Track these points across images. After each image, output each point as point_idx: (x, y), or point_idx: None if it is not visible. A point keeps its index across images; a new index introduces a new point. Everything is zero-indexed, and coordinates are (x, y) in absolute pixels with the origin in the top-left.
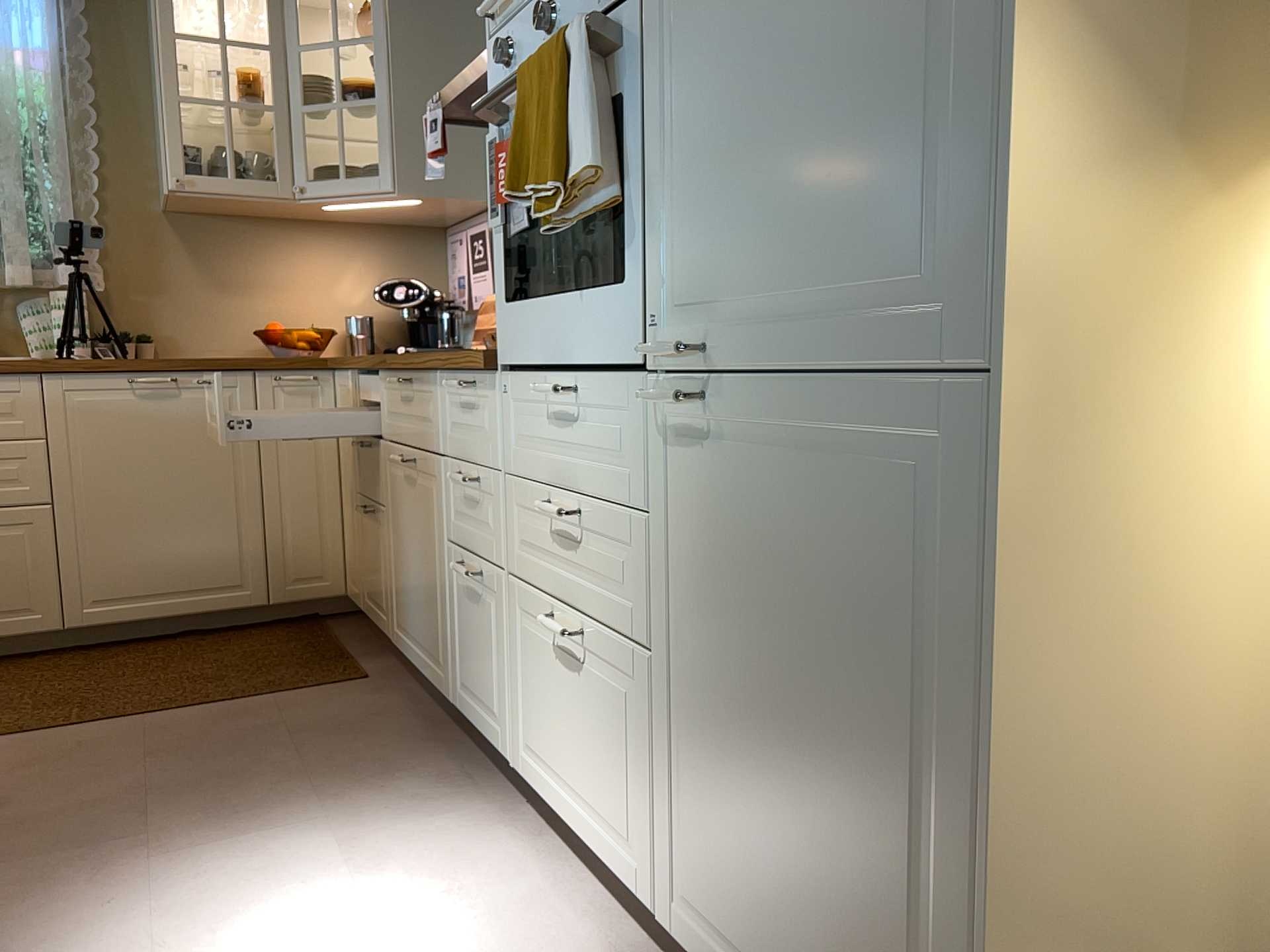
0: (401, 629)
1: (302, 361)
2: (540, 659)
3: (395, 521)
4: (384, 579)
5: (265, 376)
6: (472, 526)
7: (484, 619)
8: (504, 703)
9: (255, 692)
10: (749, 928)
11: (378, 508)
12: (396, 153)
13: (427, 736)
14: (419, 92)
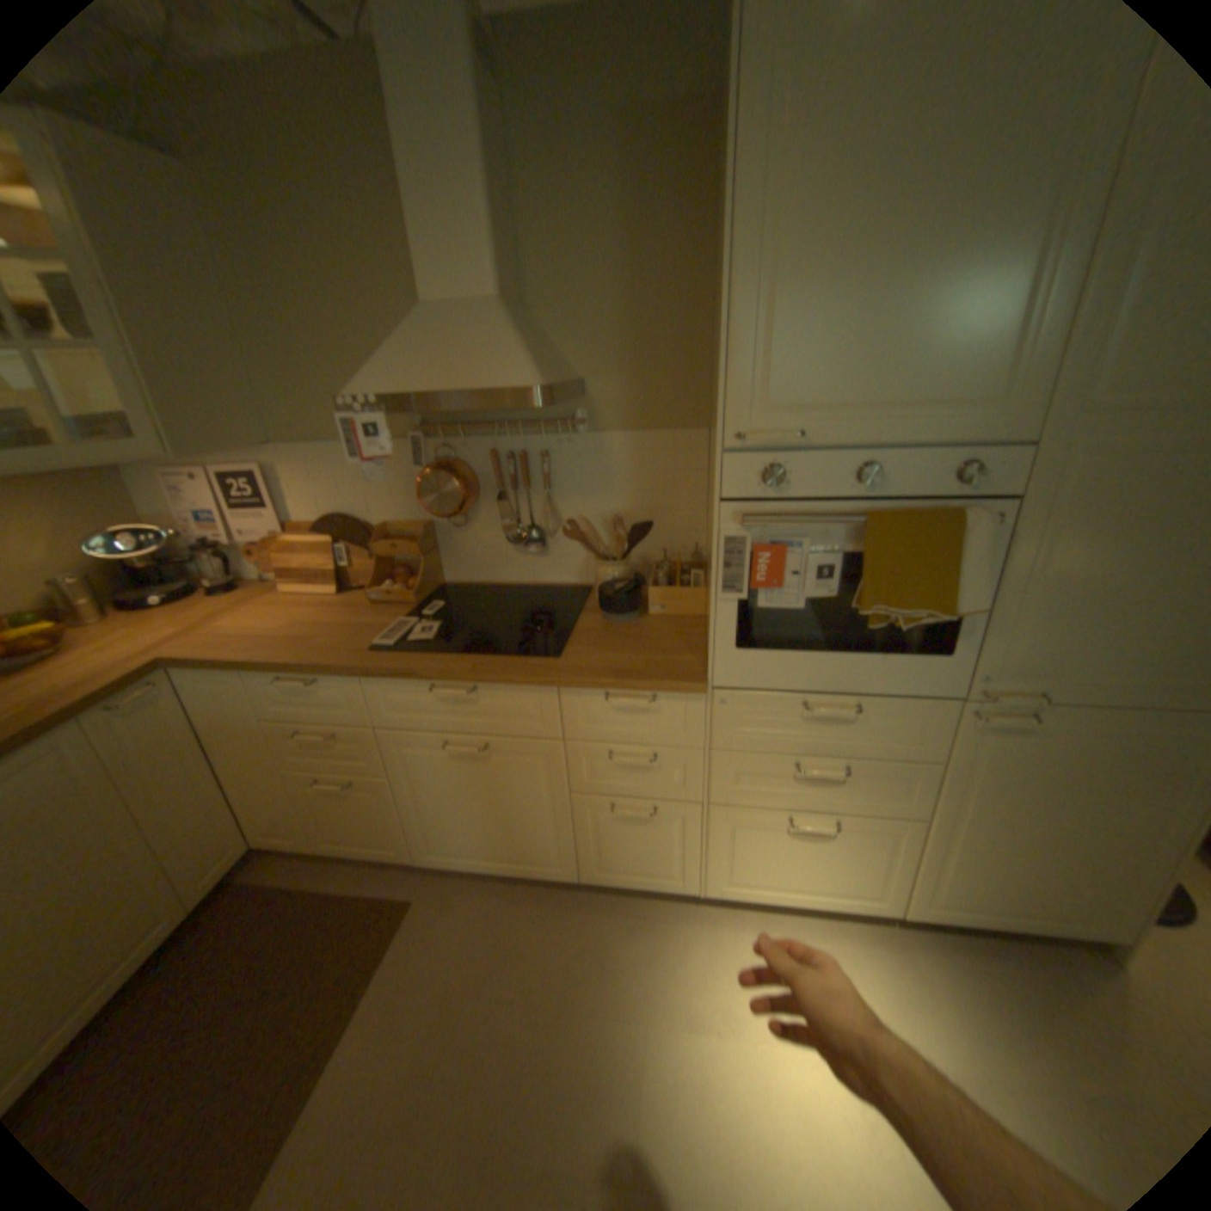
0: (442, 856)
1: (132, 678)
2: (759, 840)
3: (423, 788)
4: (387, 828)
5: (94, 715)
6: (630, 781)
7: (655, 831)
8: (688, 869)
9: (349, 995)
10: (997, 901)
11: (365, 781)
12: (151, 412)
13: (552, 912)
14: (157, 335)
